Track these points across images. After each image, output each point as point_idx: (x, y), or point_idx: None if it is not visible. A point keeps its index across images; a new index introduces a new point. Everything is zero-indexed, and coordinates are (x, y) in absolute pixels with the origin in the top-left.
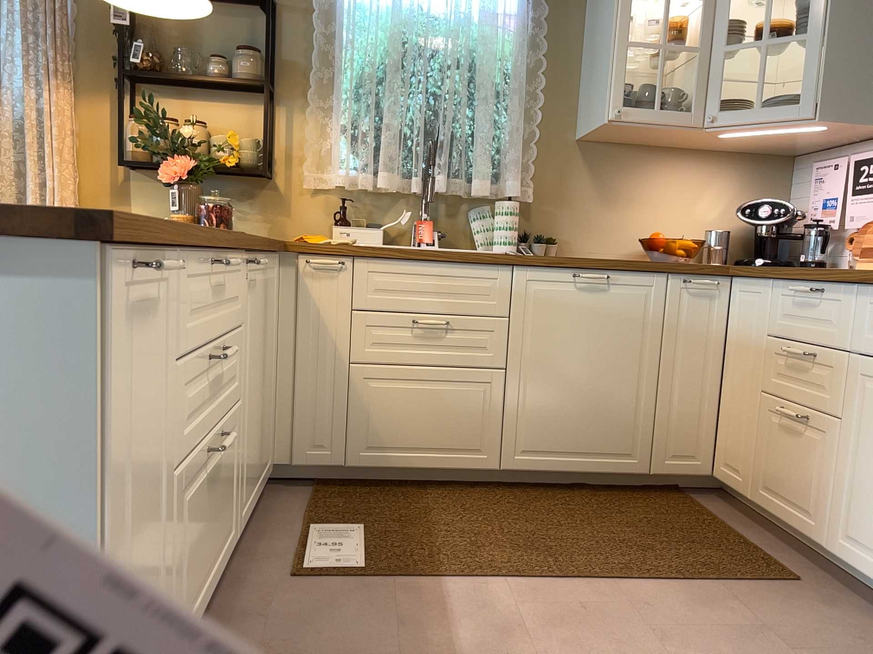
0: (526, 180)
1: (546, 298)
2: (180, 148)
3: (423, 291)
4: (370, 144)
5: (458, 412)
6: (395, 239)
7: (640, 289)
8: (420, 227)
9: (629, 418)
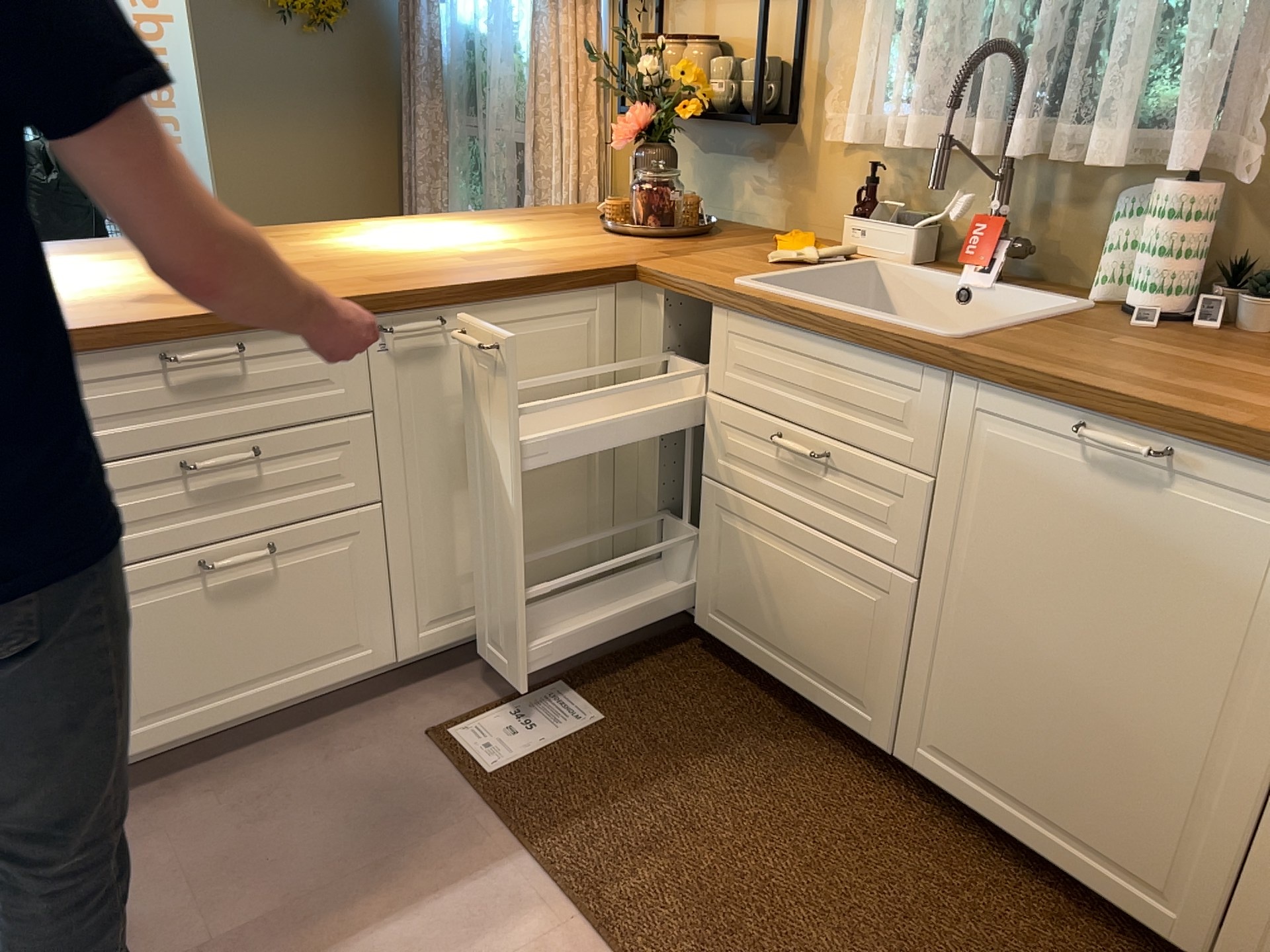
0: (1260, 125)
1: (1010, 462)
2: (638, 93)
3: (800, 386)
4: (909, 58)
5: (834, 618)
6: (960, 248)
7: (1262, 514)
8: (970, 235)
9: (1169, 811)
